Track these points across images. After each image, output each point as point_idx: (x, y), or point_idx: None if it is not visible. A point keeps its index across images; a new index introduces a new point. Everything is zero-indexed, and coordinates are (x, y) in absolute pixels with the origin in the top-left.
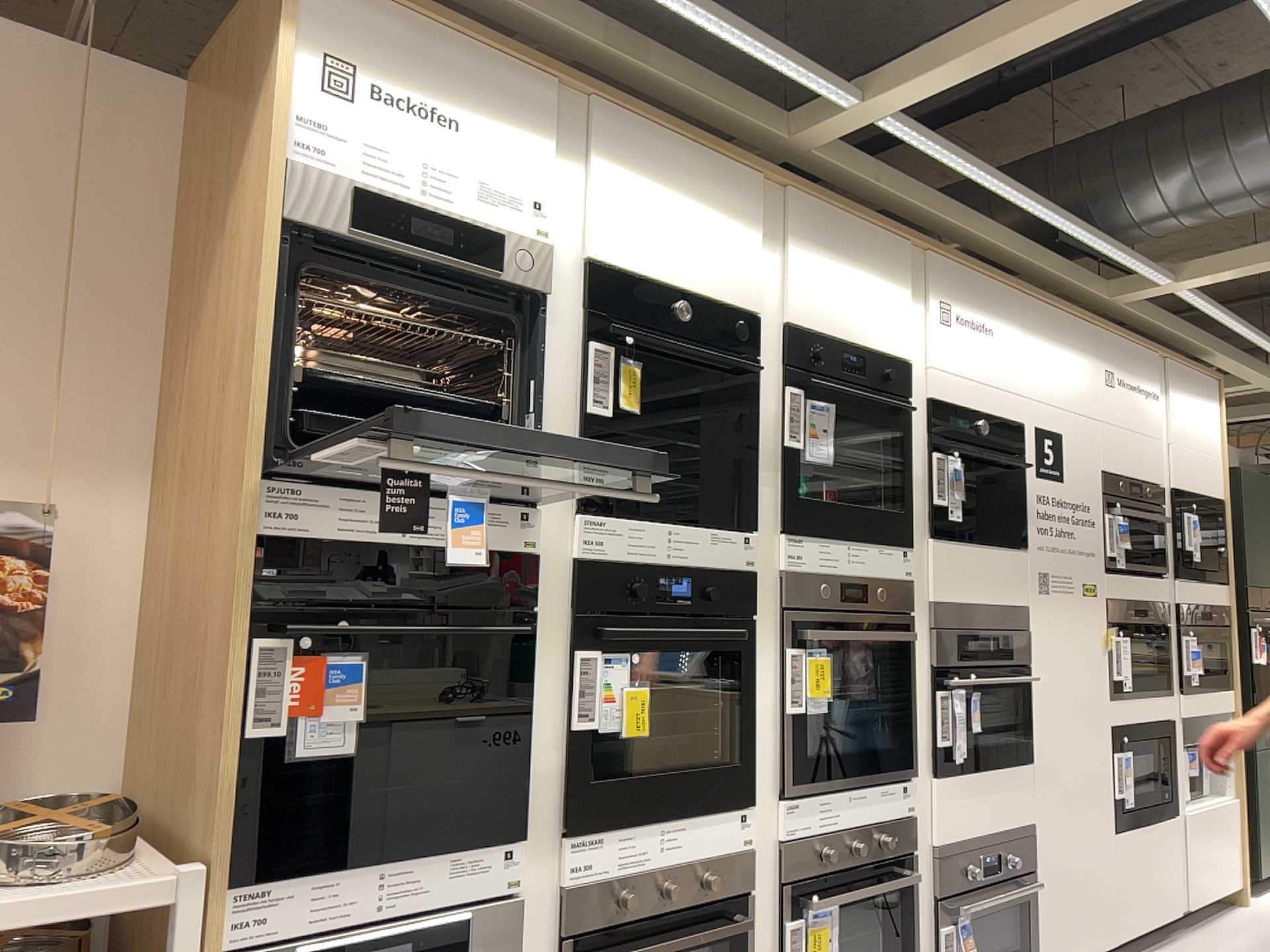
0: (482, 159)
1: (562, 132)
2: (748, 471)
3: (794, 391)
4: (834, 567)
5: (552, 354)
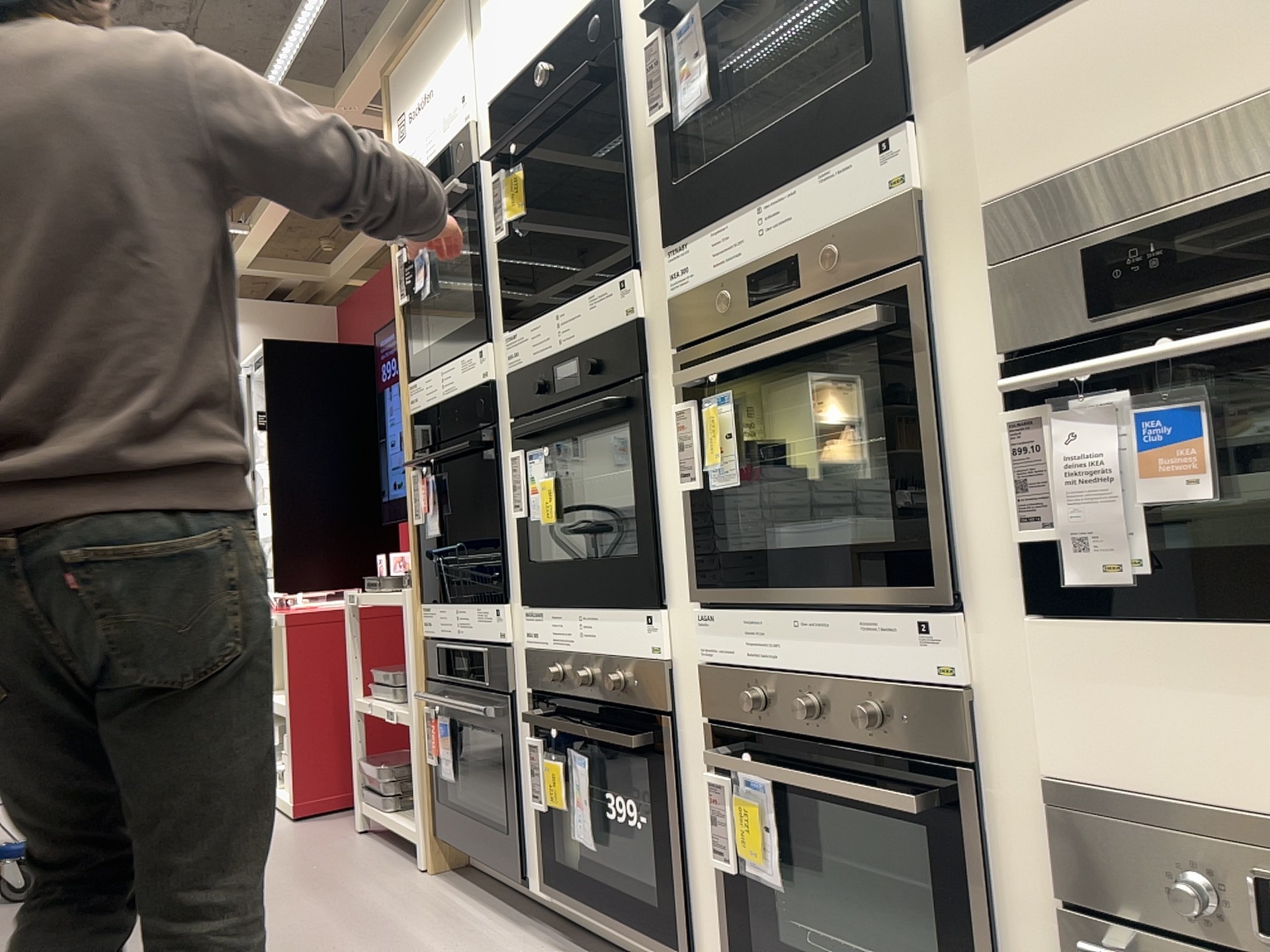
0: (437, 99)
1: (467, 12)
2: (627, 192)
3: (654, 33)
4: (746, 255)
5: (482, 209)
